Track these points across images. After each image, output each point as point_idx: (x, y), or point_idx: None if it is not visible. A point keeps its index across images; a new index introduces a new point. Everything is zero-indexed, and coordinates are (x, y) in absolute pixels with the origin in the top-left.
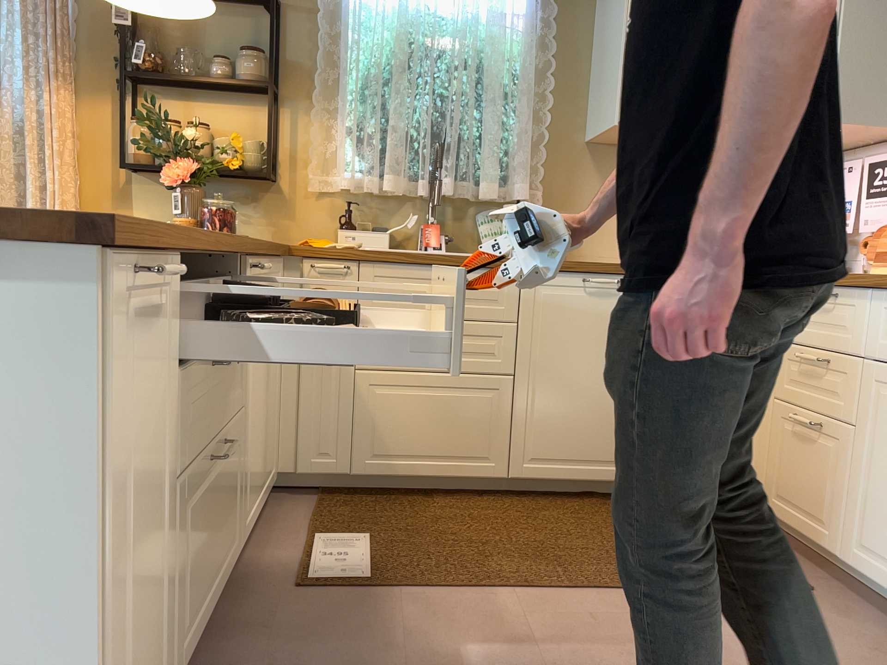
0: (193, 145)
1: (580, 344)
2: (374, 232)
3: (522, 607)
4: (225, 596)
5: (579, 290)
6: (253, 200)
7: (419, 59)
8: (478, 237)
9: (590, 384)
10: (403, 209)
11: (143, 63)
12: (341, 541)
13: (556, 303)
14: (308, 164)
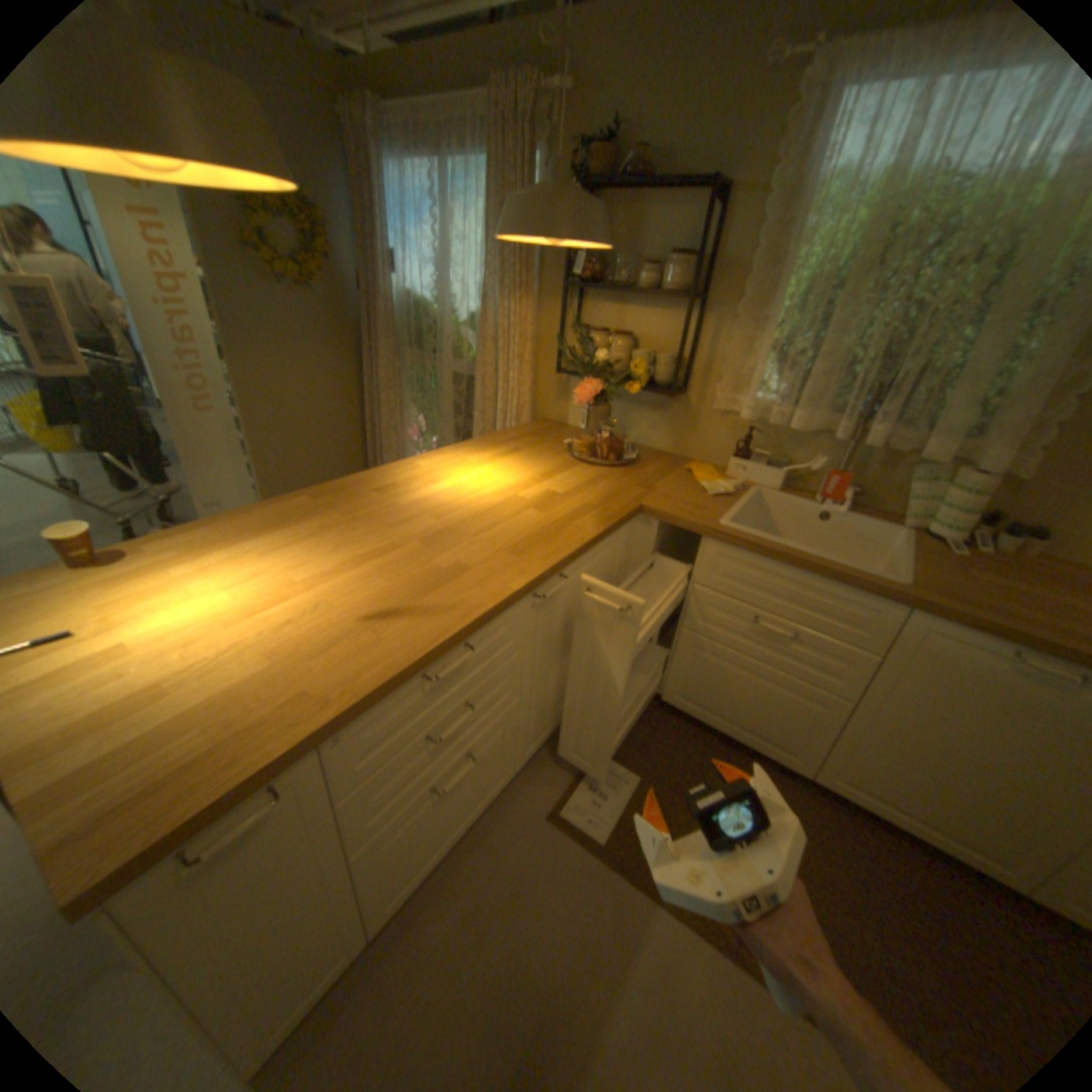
0: (604, 362)
1: (970, 717)
2: (768, 468)
3: (713, 987)
4: (502, 798)
5: (1001, 661)
6: (660, 407)
7: (901, 248)
8: (907, 492)
9: (965, 761)
10: (816, 442)
11: (580, 271)
12: (615, 777)
13: (952, 661)
14: (720, 377)
